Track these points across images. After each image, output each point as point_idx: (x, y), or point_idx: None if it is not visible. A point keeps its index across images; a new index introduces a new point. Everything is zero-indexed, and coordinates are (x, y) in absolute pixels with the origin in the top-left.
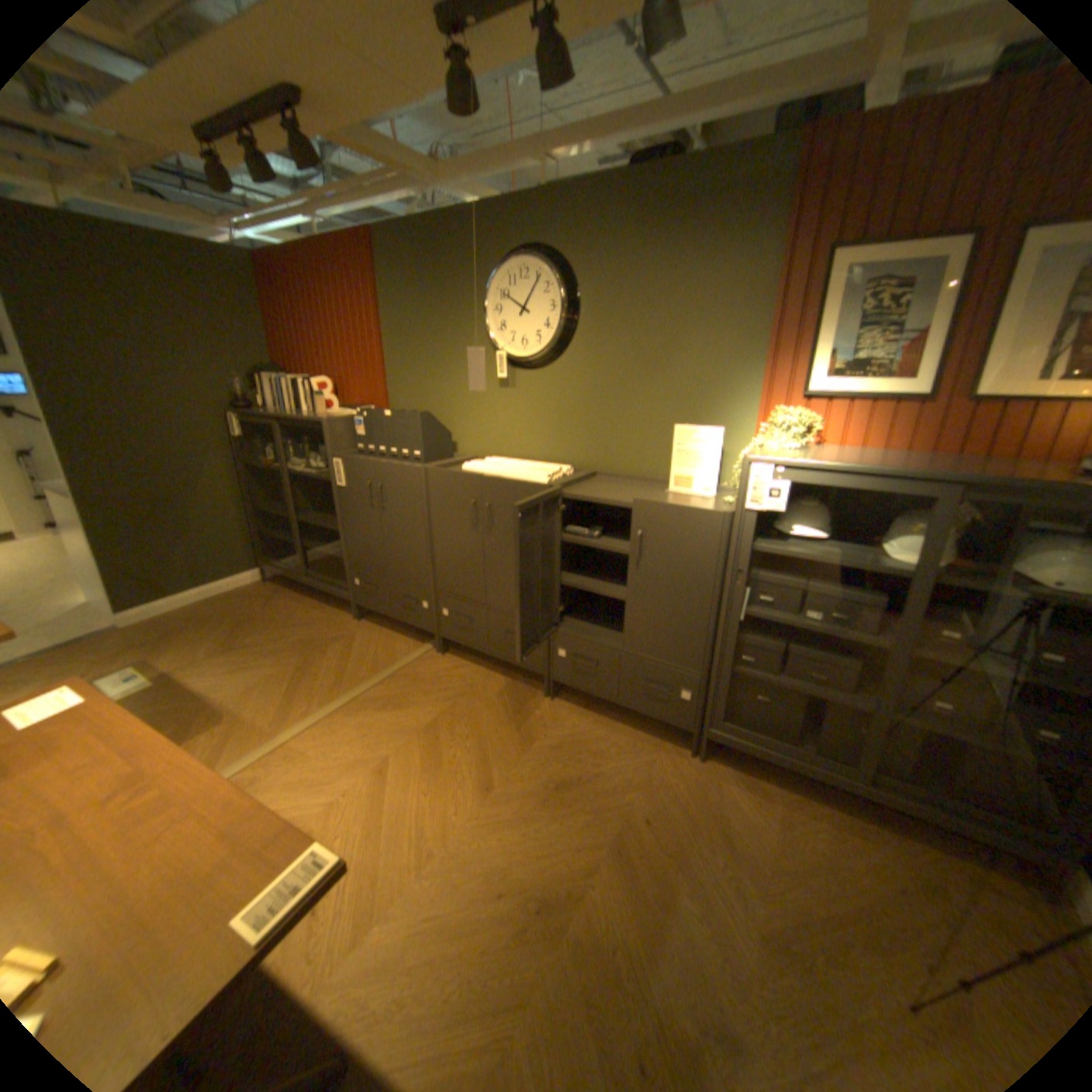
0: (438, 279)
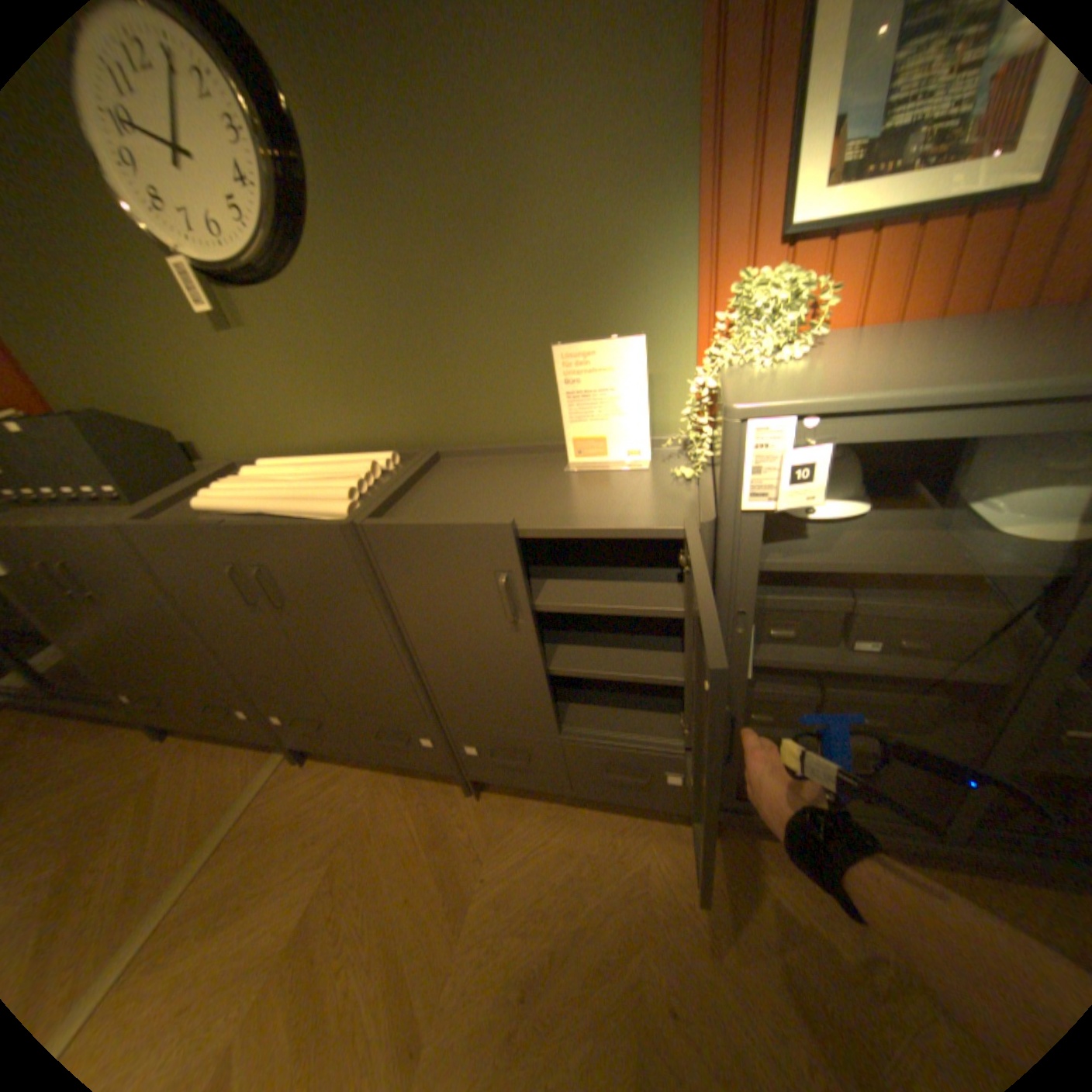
0: None
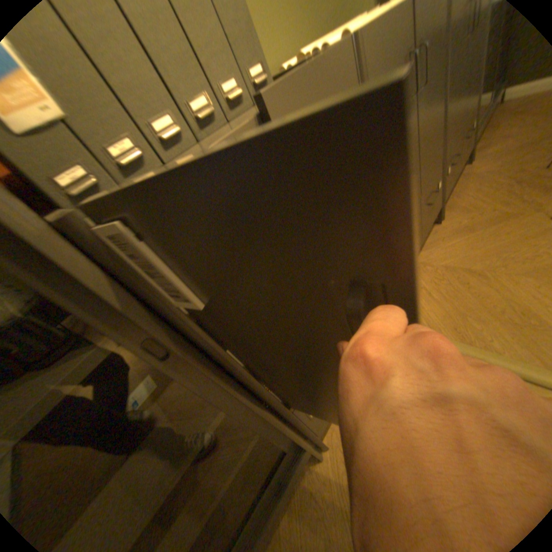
0: None
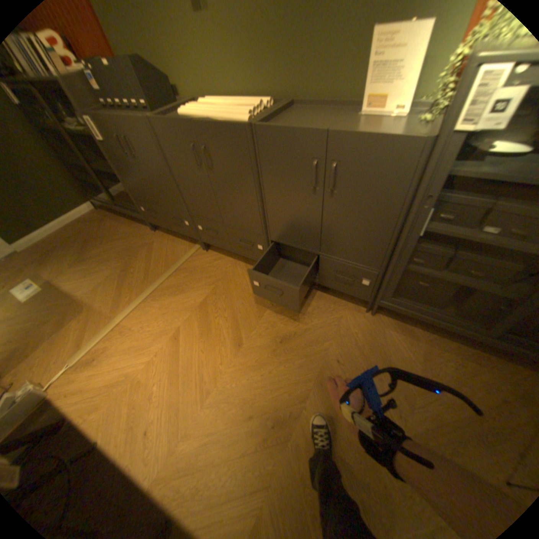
0: None
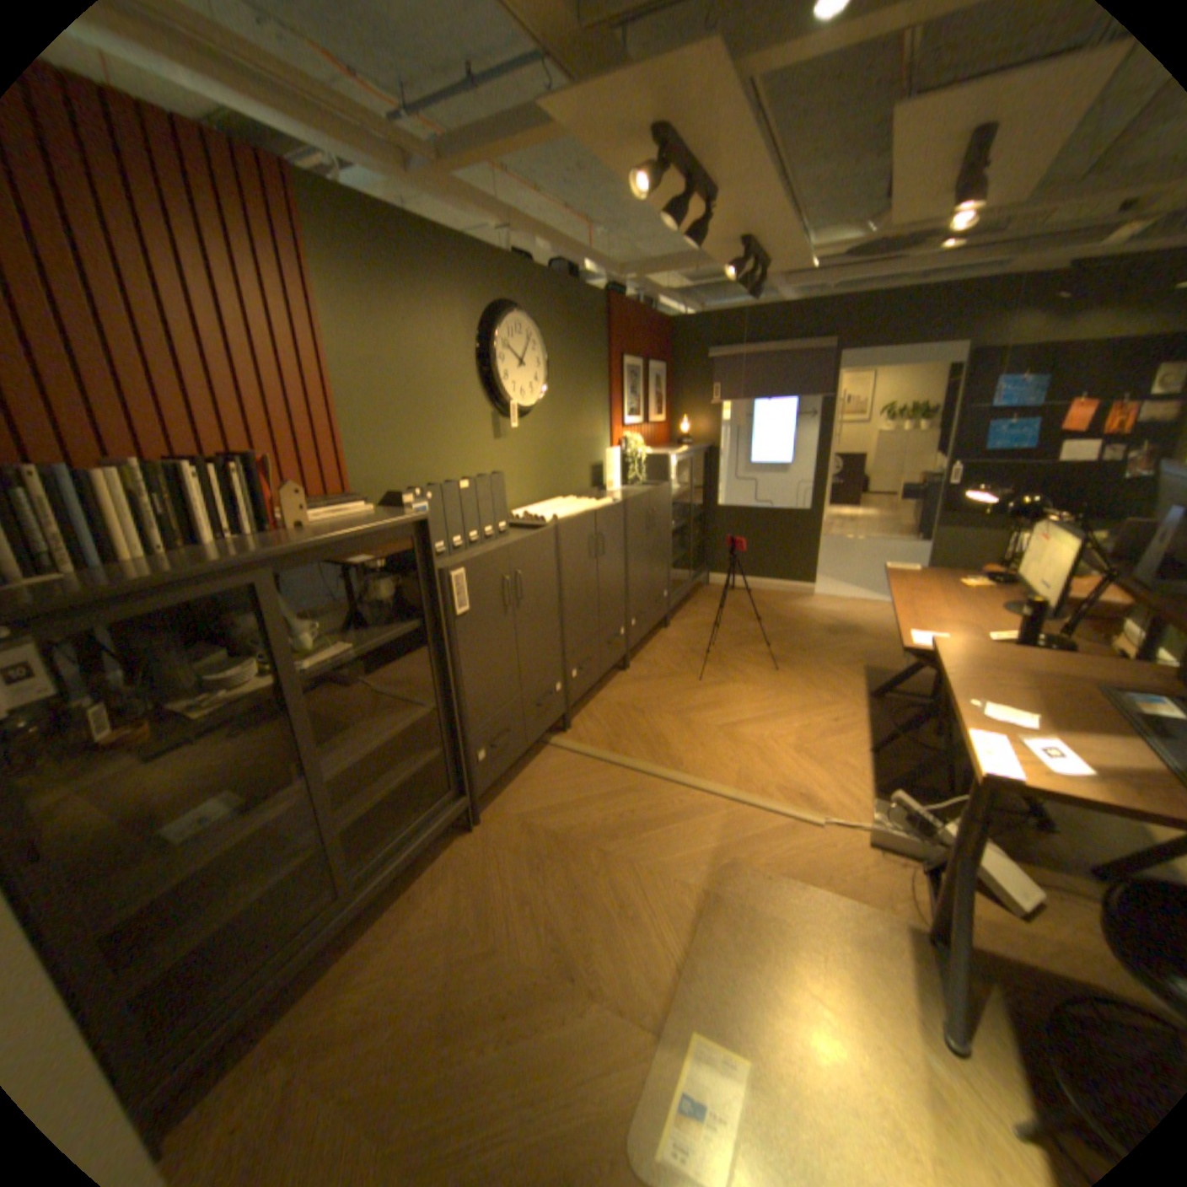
0: (422, 305)
